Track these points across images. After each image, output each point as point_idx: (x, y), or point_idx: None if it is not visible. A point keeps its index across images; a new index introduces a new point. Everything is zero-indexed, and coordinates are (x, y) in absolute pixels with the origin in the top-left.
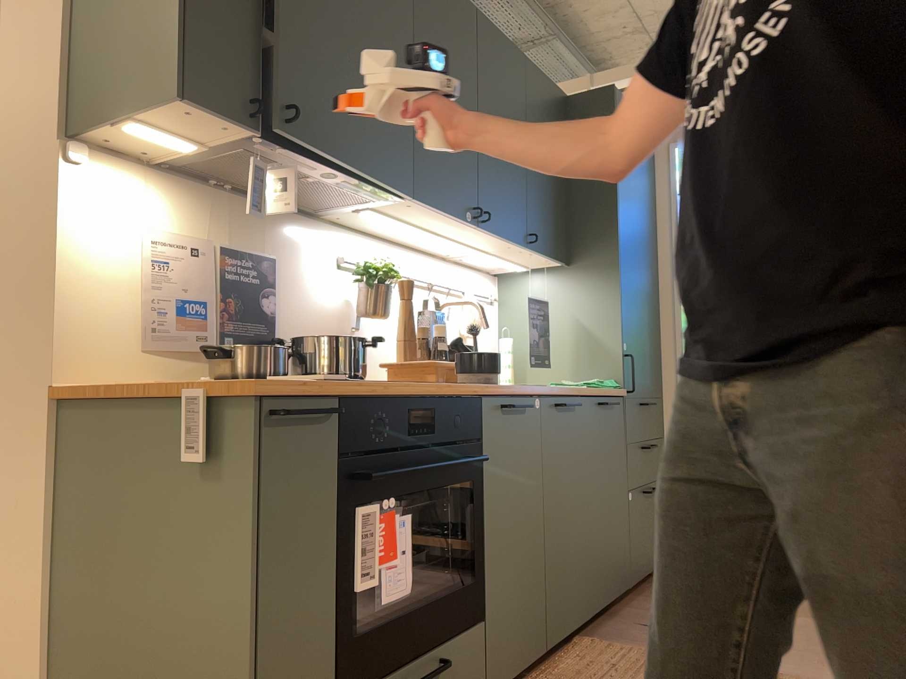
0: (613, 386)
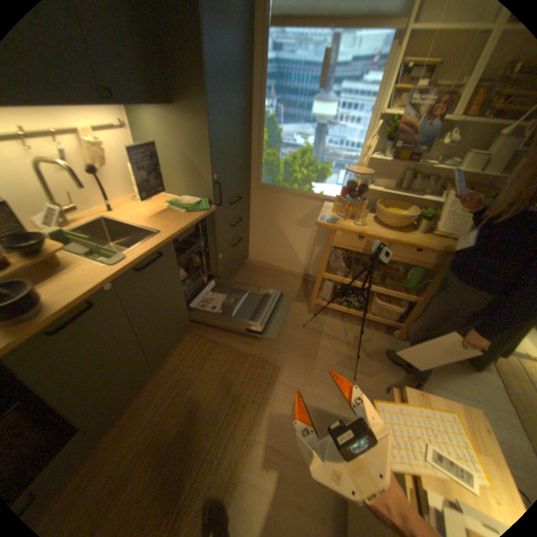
0: (204, 210)
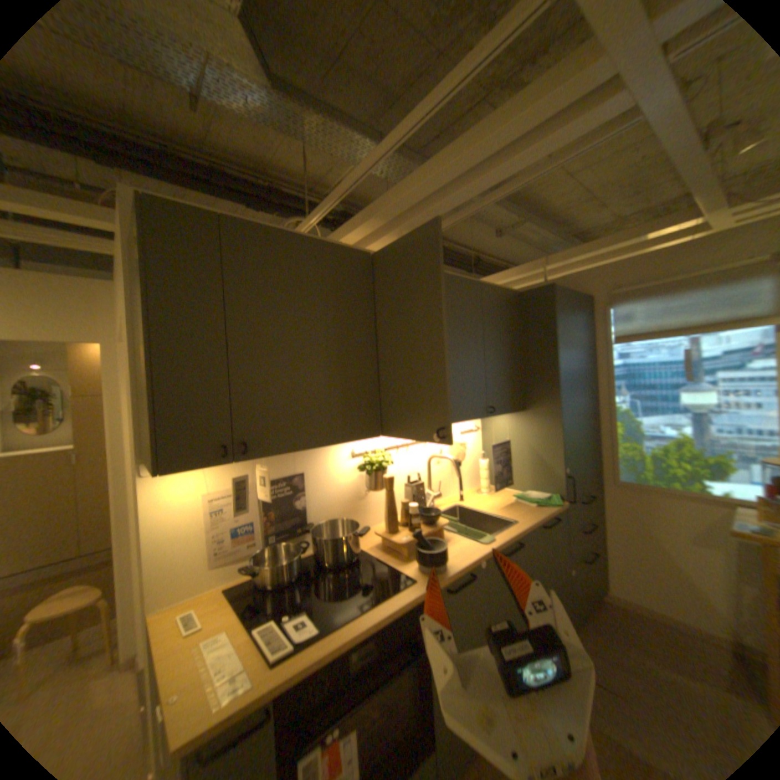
0: (556, 505)
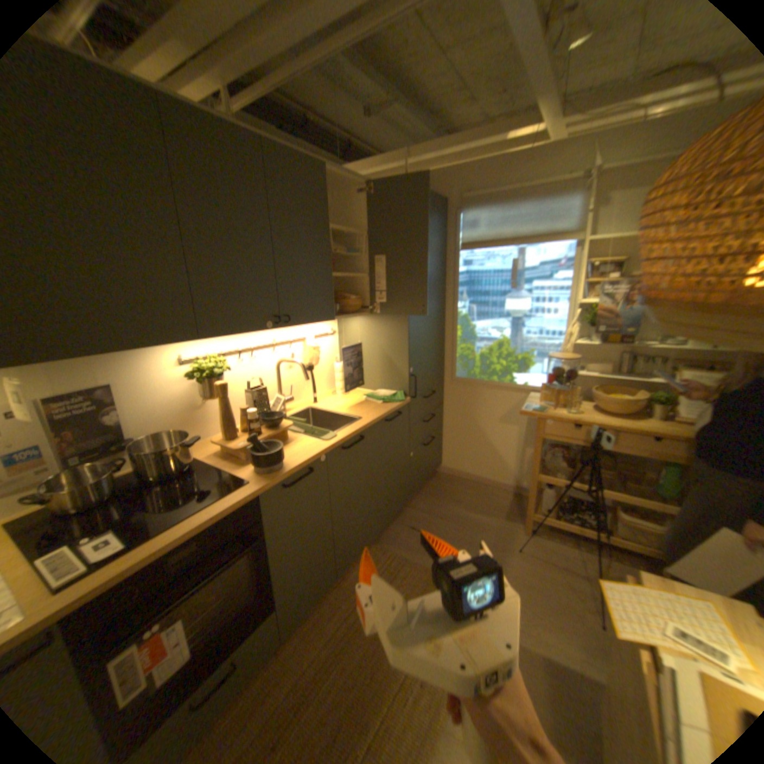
0: (399, 400)
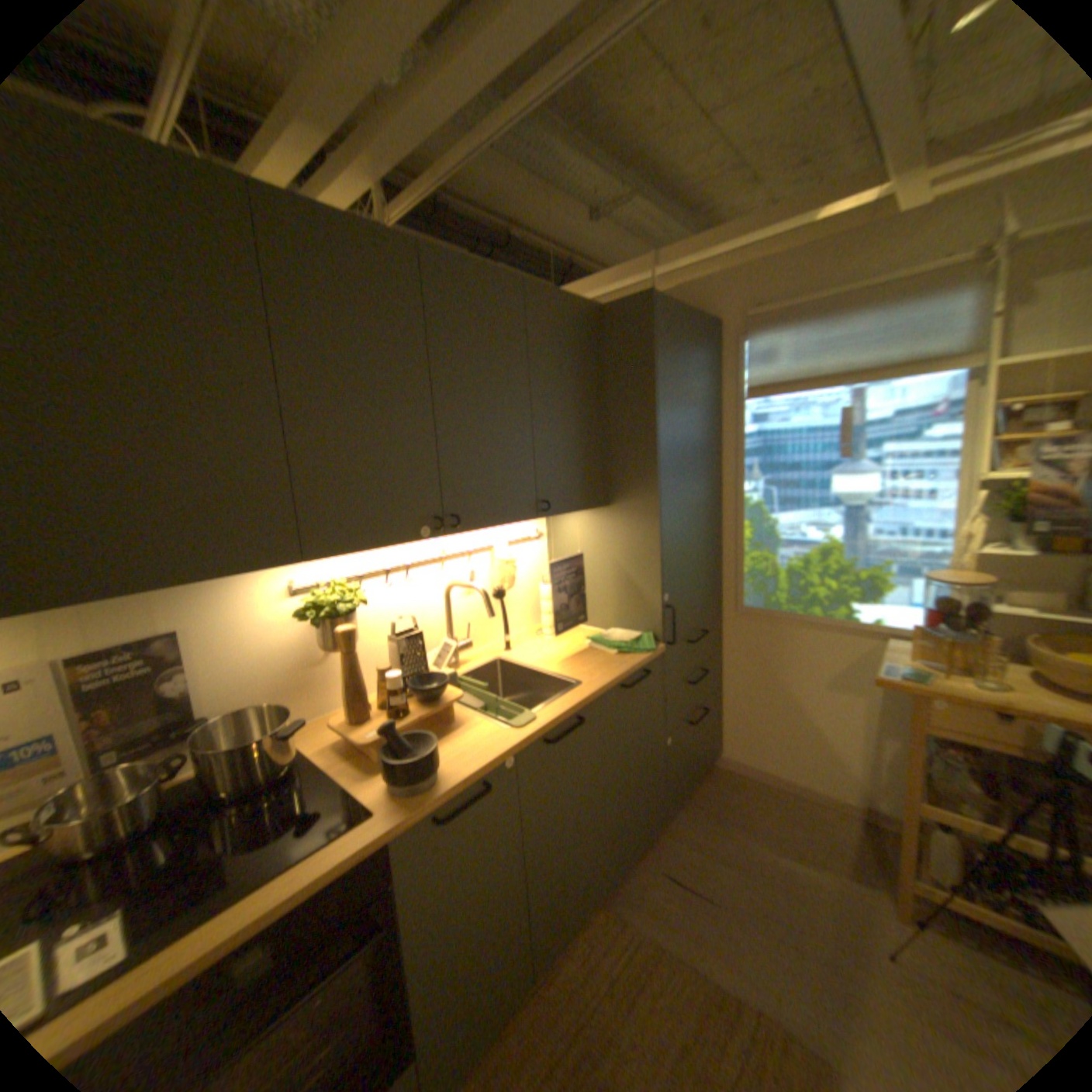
0: (647, 650)
